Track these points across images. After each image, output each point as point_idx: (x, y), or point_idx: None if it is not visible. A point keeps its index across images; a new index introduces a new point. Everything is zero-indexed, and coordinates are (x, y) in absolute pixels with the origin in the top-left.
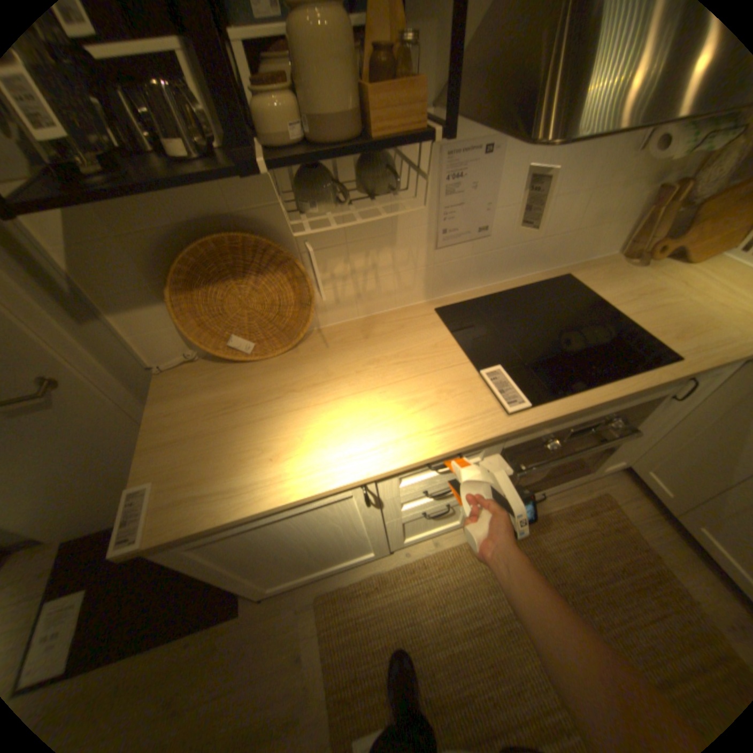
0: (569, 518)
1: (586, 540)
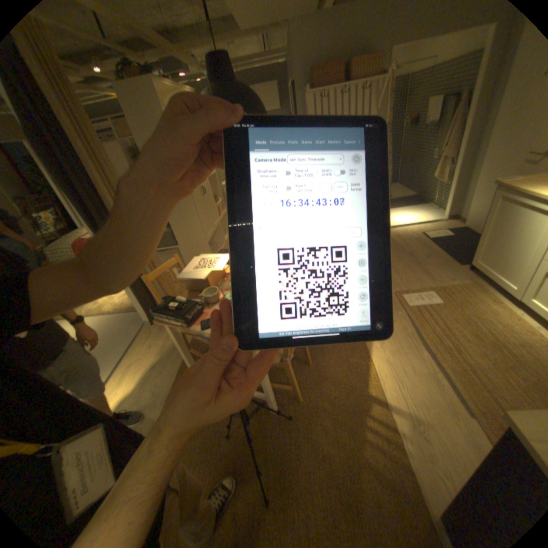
0: None
1: None
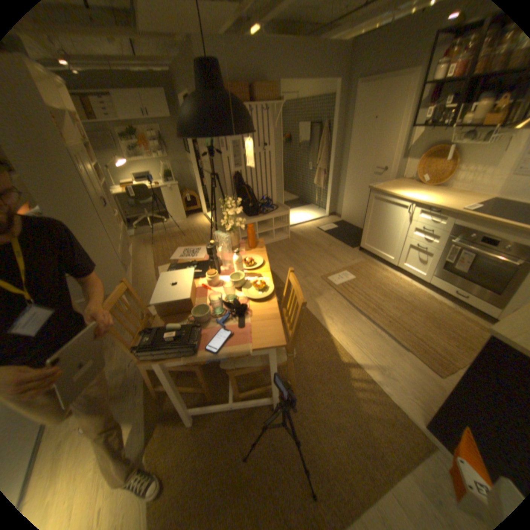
0: (468, 320)
1: (462, 324)
